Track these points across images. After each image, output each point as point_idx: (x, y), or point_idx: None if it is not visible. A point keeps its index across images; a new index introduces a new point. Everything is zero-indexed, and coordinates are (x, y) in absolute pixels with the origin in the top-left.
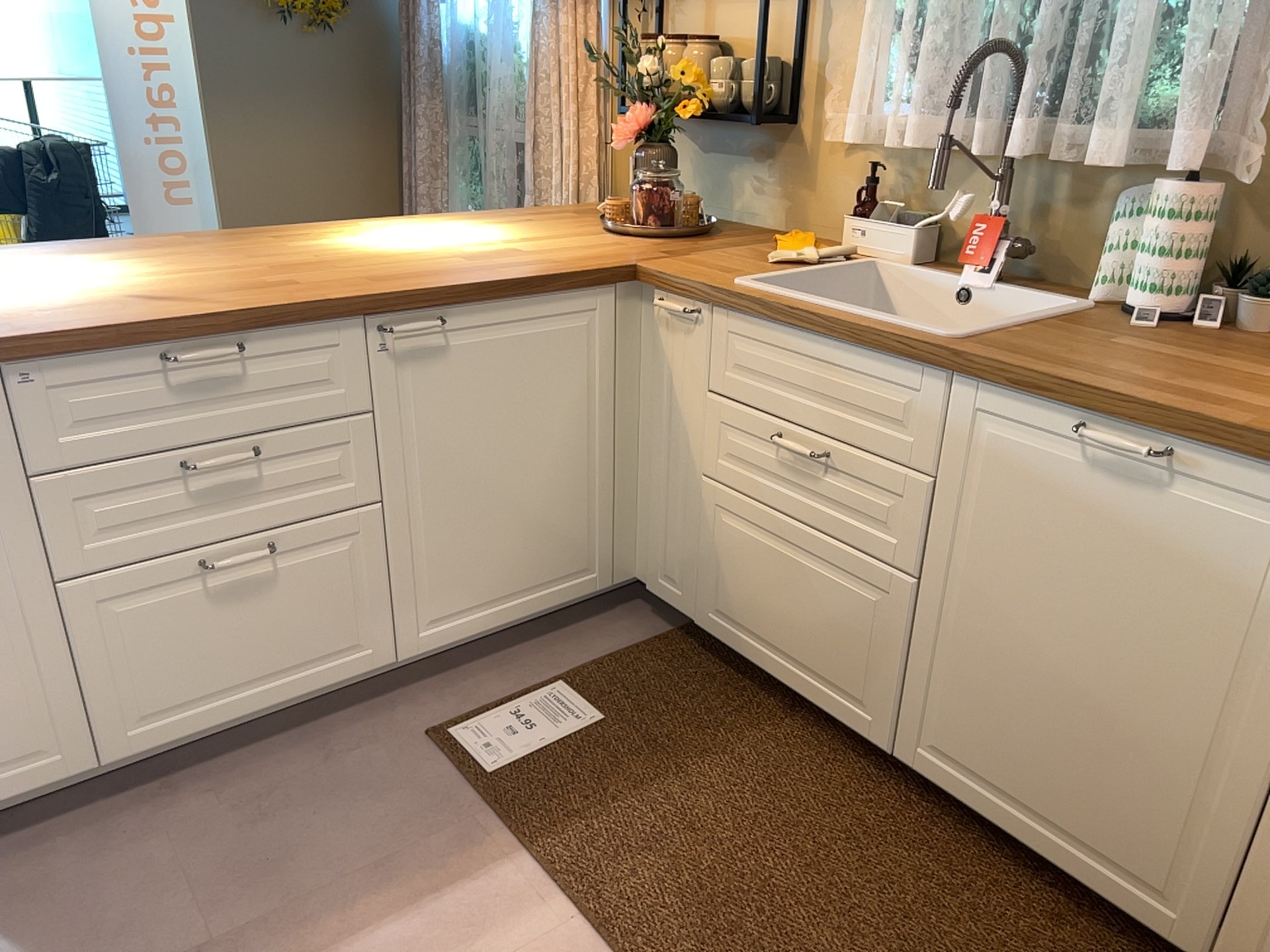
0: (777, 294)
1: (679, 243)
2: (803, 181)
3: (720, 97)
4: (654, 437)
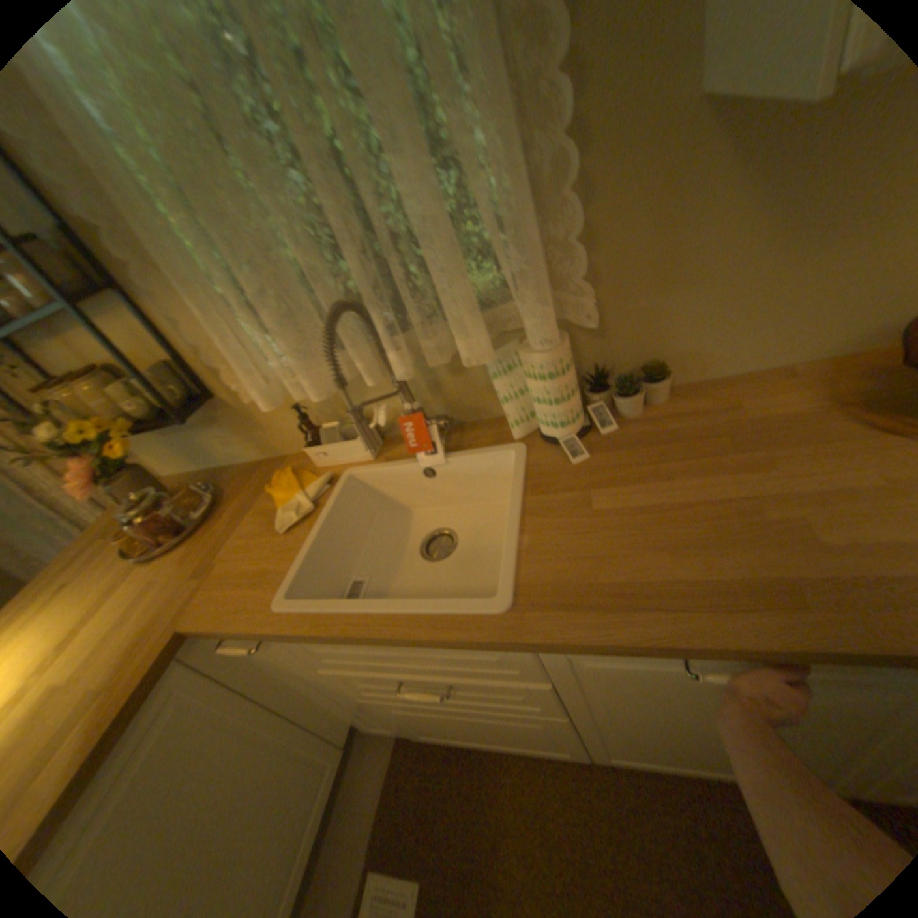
0: (316, 614)
1: (196, 544)
2: (250, 426)
3: (131, 409)
4: (297, 690)
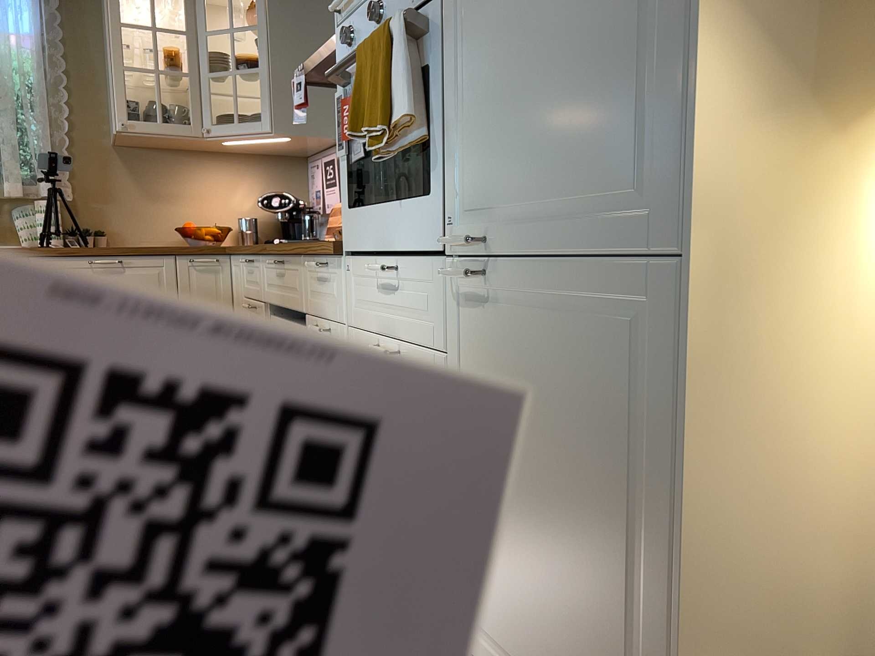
0: None
1: None
2: None
3: None
4: None
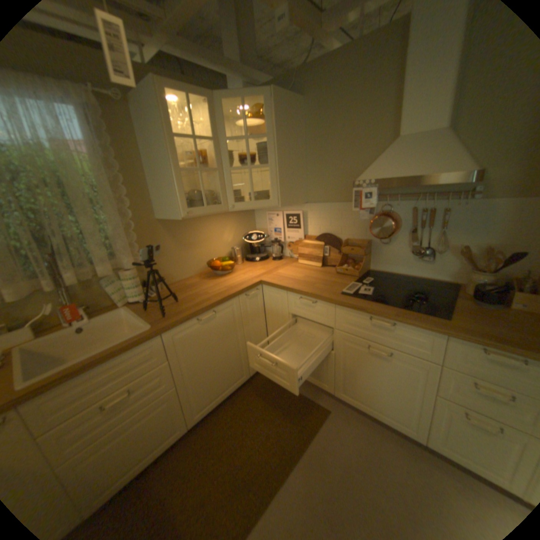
0: (61, 371)
1: None
2: None
3: None
4: None
